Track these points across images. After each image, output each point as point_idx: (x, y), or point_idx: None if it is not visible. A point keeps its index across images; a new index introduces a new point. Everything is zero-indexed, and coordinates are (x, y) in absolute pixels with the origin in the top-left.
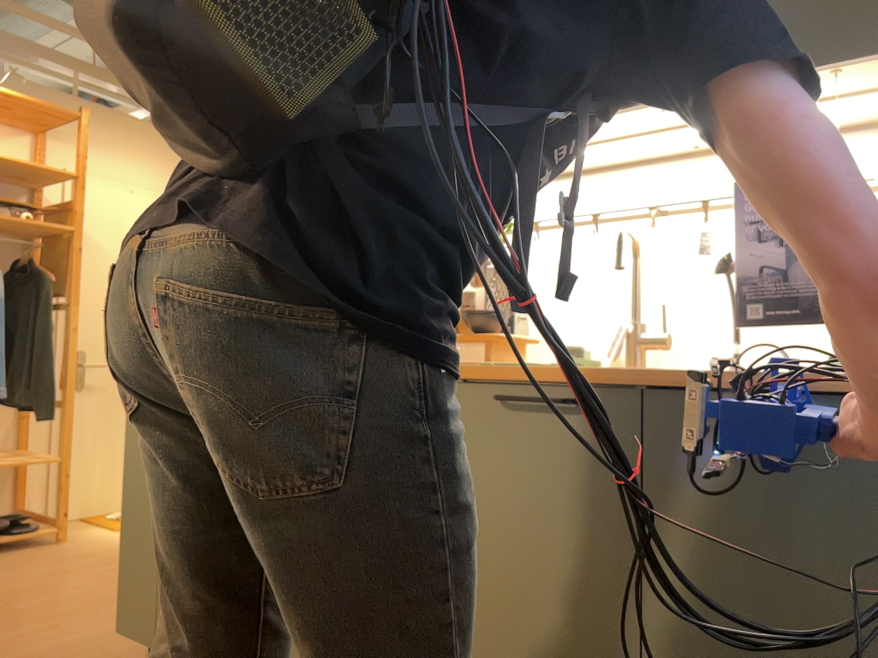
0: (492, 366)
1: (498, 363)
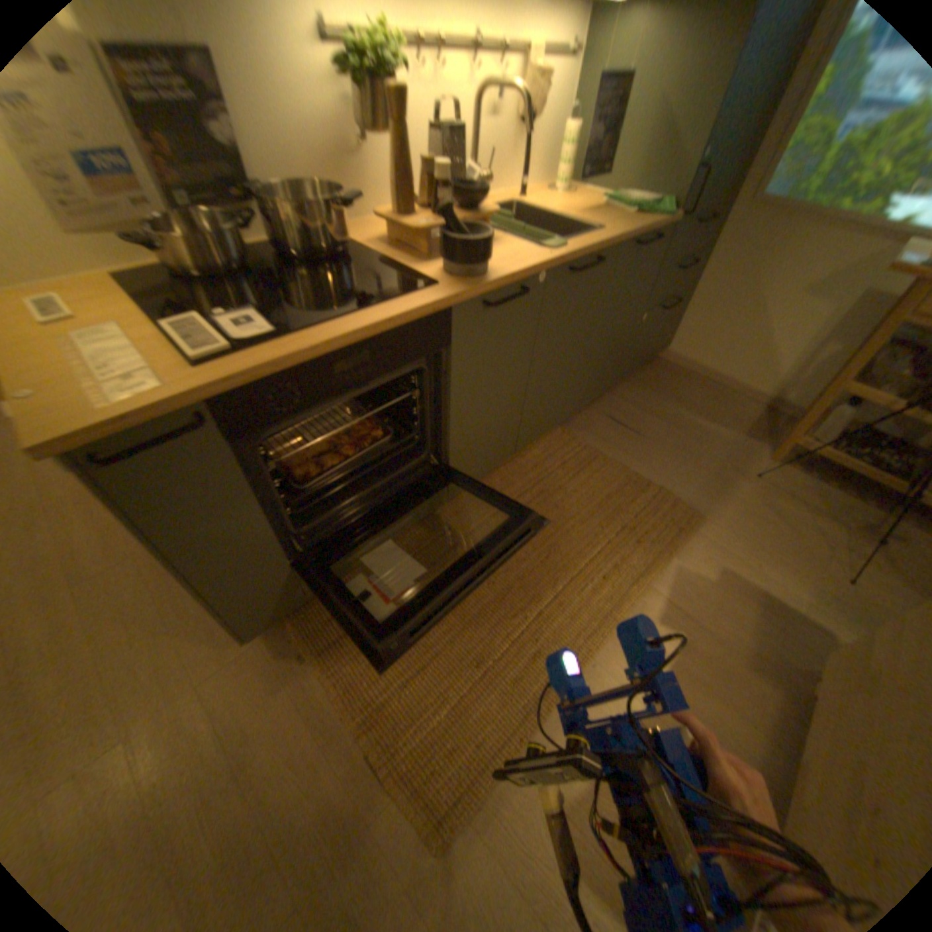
0: (560, 250)
1: (556, 246)
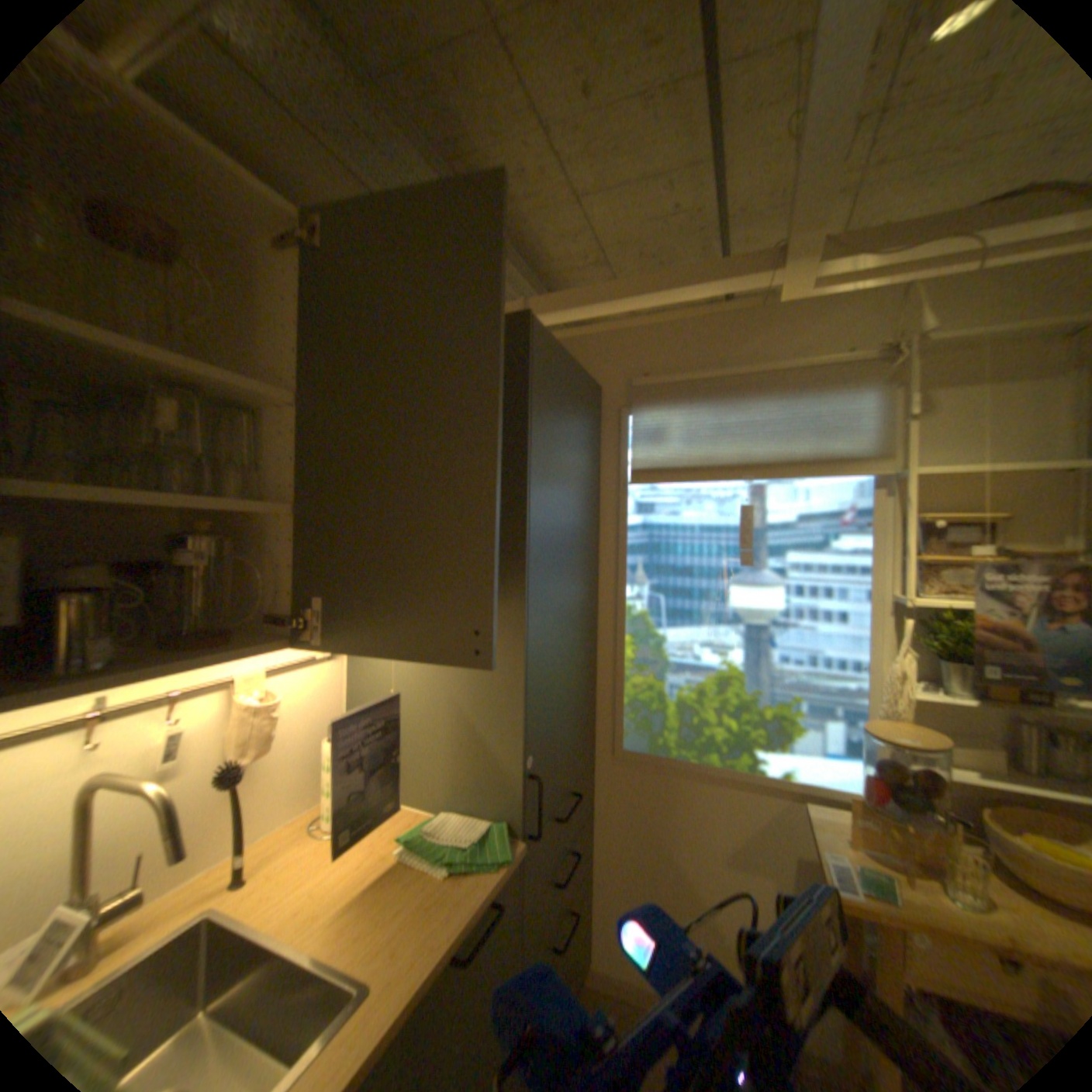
0: None
1: None
